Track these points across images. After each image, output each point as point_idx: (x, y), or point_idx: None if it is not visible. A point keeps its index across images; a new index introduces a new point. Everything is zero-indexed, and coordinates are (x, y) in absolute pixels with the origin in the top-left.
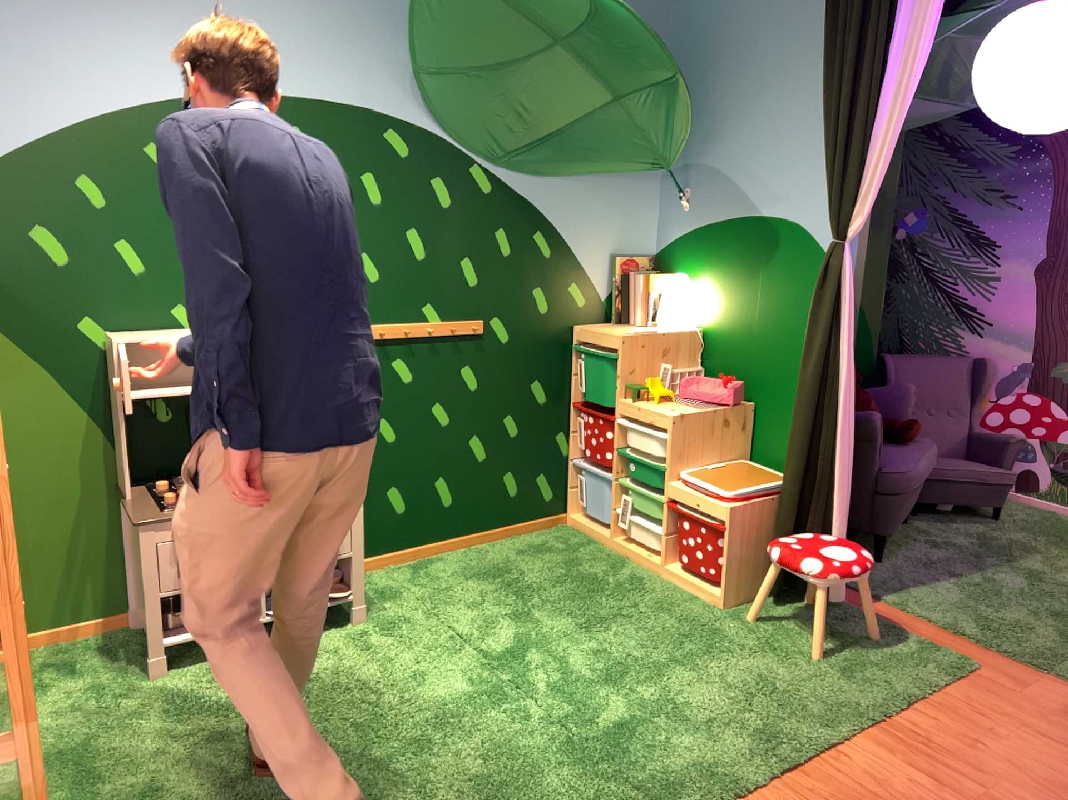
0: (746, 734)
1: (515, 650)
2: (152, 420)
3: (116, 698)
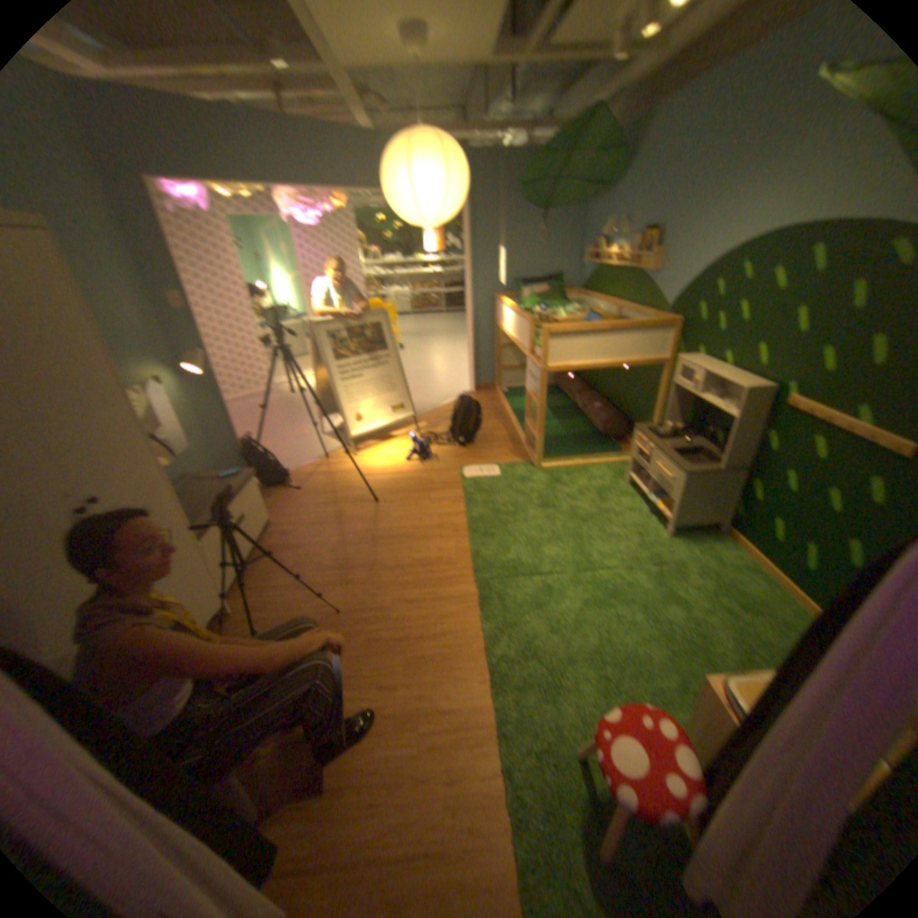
0: (516, 644)
1: (630, 585)
2: (700, 402)
3: (614, 478)
